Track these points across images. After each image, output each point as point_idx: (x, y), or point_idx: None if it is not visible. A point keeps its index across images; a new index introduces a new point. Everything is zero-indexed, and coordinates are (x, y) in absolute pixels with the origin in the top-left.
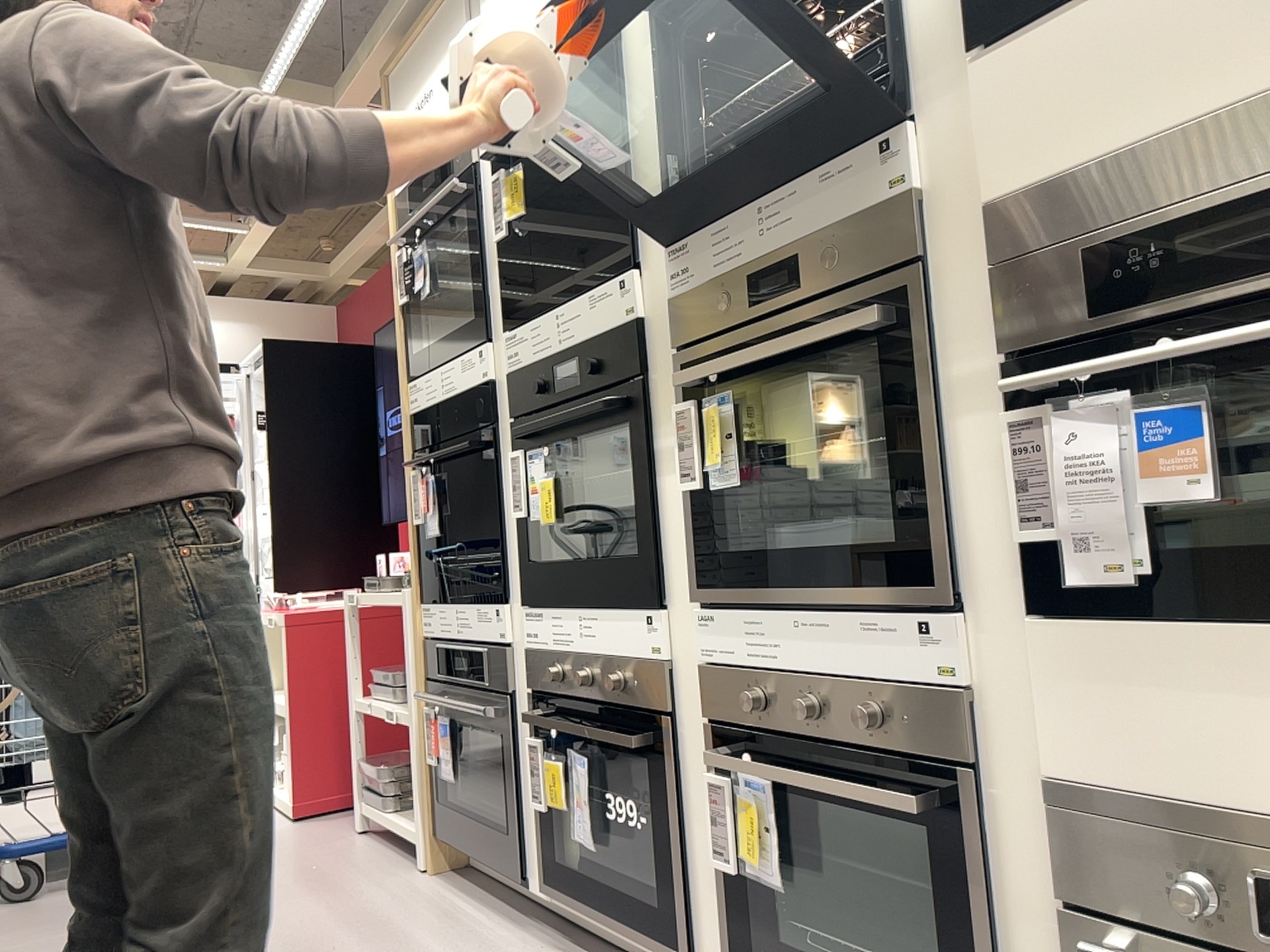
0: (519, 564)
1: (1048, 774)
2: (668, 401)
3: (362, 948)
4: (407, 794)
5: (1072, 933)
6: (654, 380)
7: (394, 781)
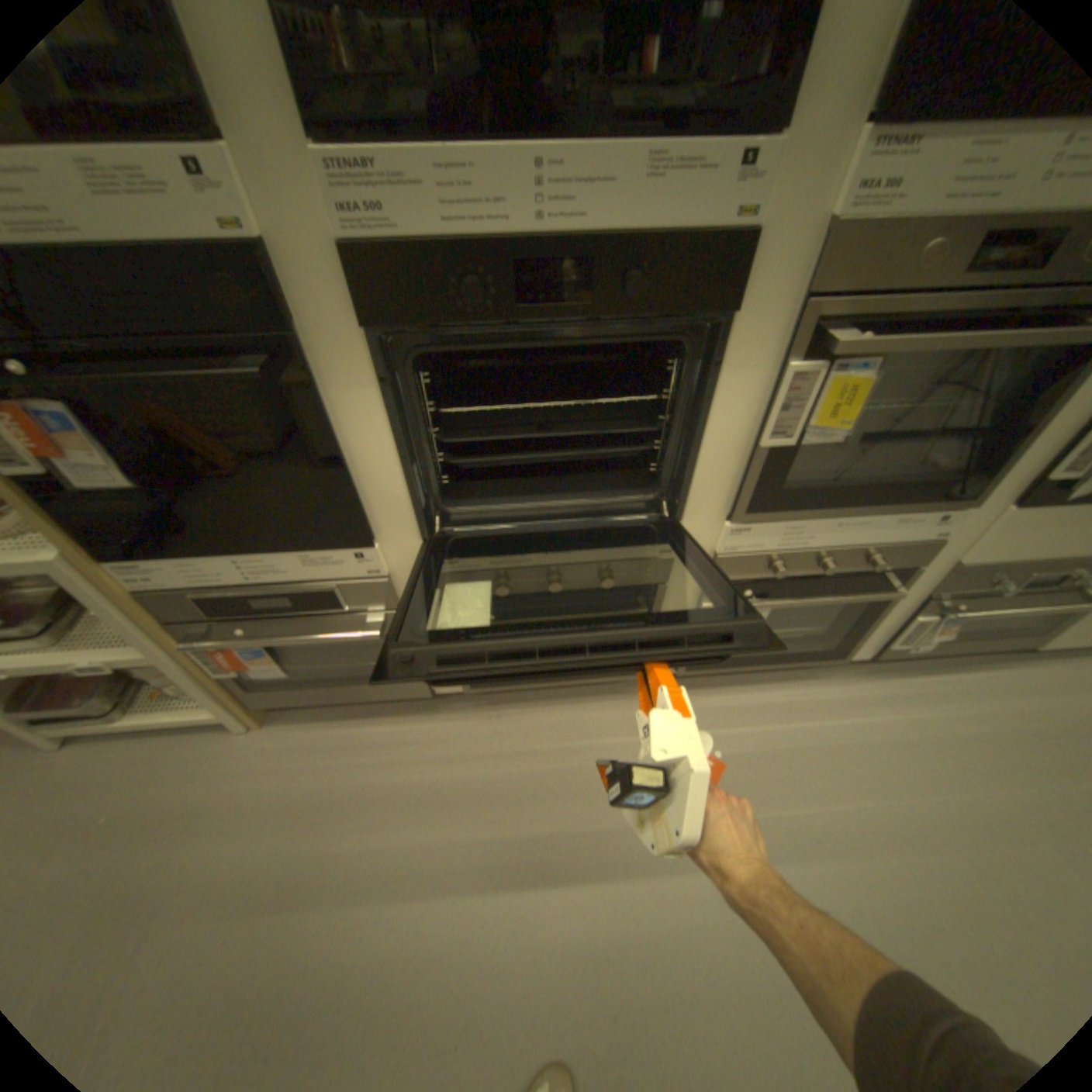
0: (416, 509)
1: (966, 563)
2: (757, 349)
3: (356, 830)
4: (123, 694)
5: (931, 607)
6: (742, 320)
7: (103, 699)
